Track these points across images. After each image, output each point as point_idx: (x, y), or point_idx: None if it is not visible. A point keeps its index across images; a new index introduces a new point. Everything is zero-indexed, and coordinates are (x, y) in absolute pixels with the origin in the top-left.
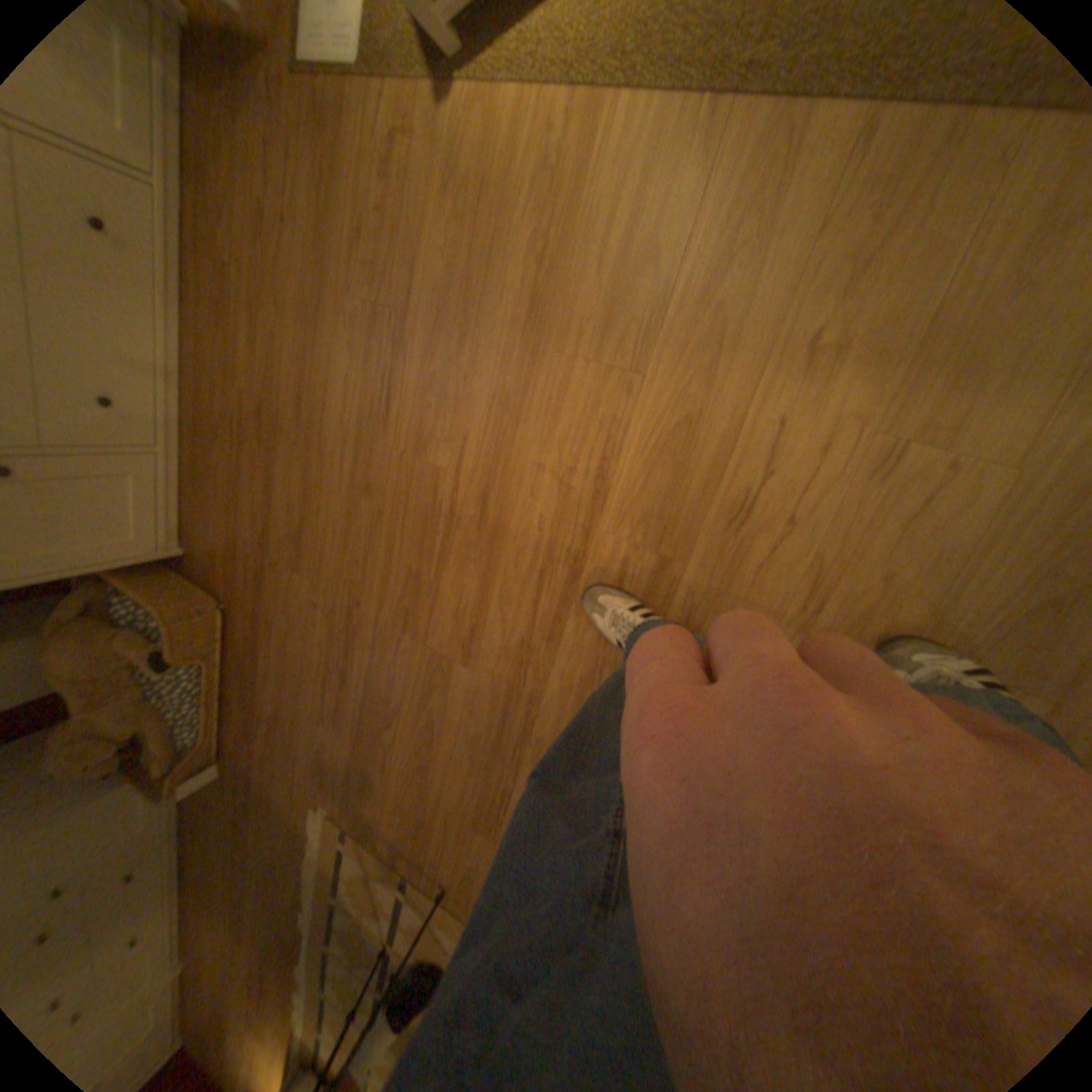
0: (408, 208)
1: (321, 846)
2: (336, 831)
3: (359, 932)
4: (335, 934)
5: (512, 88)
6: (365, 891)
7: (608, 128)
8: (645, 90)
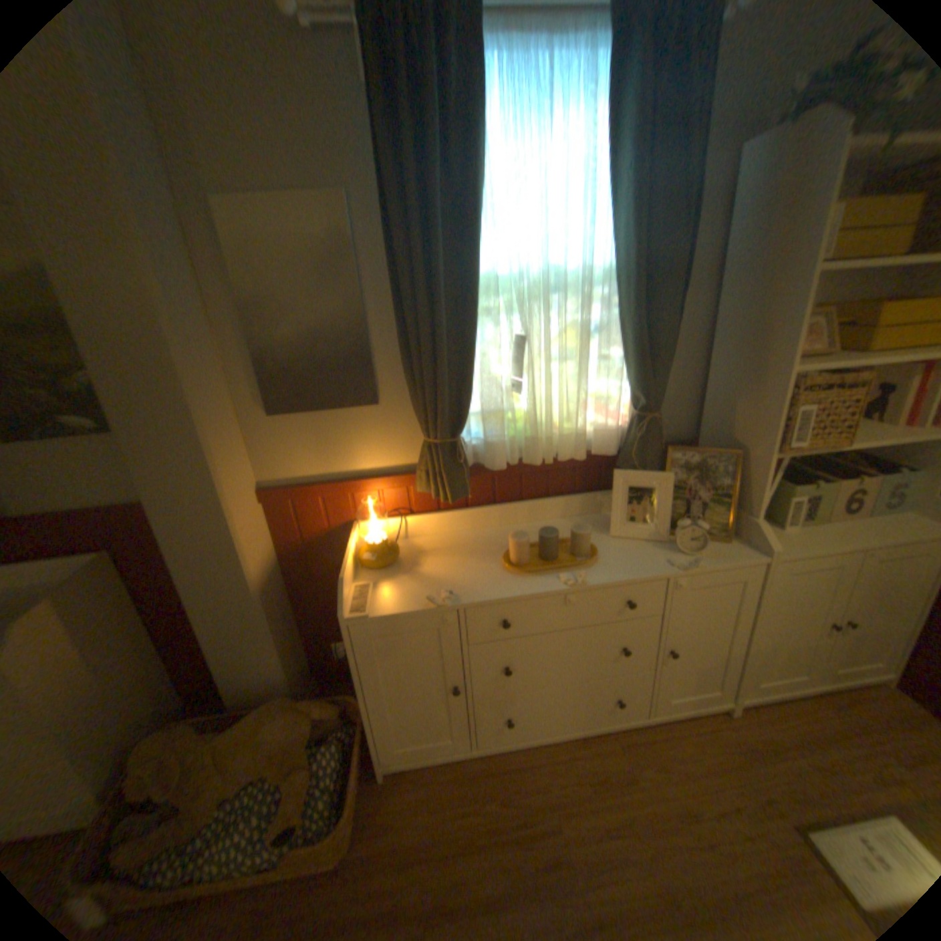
0: None
1: None
2: None
3: None
4: None
5: None
6: None
7: None
8: None
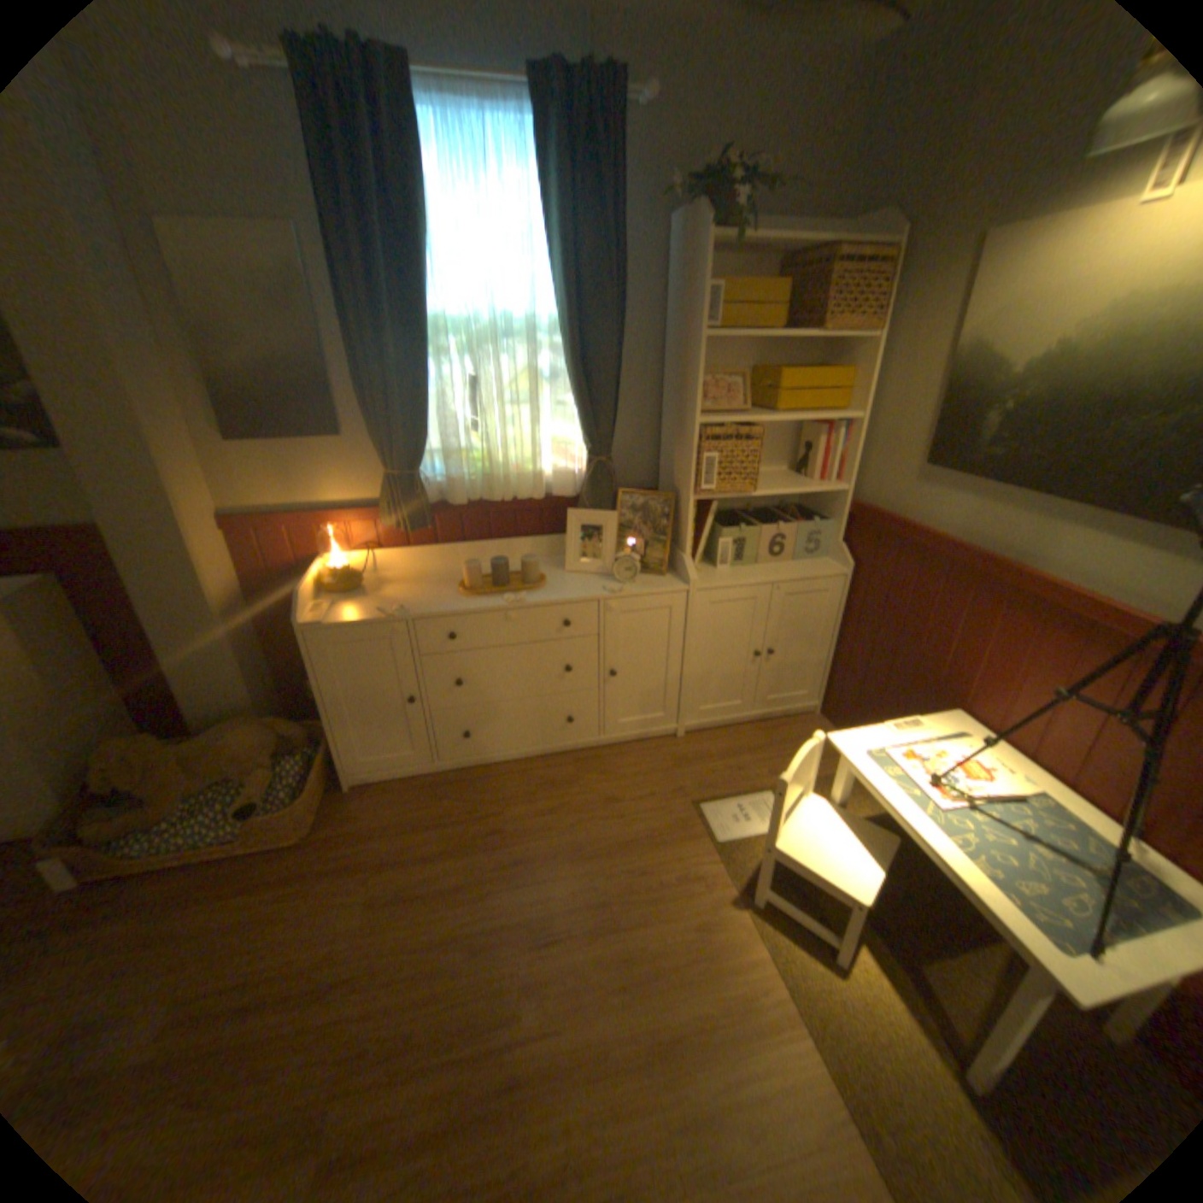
0: (675, 914)
1: None
2: None
3: None
4: None
5: (768, 961)
6: None
7: (793, 1049)
8: (823, 1065)
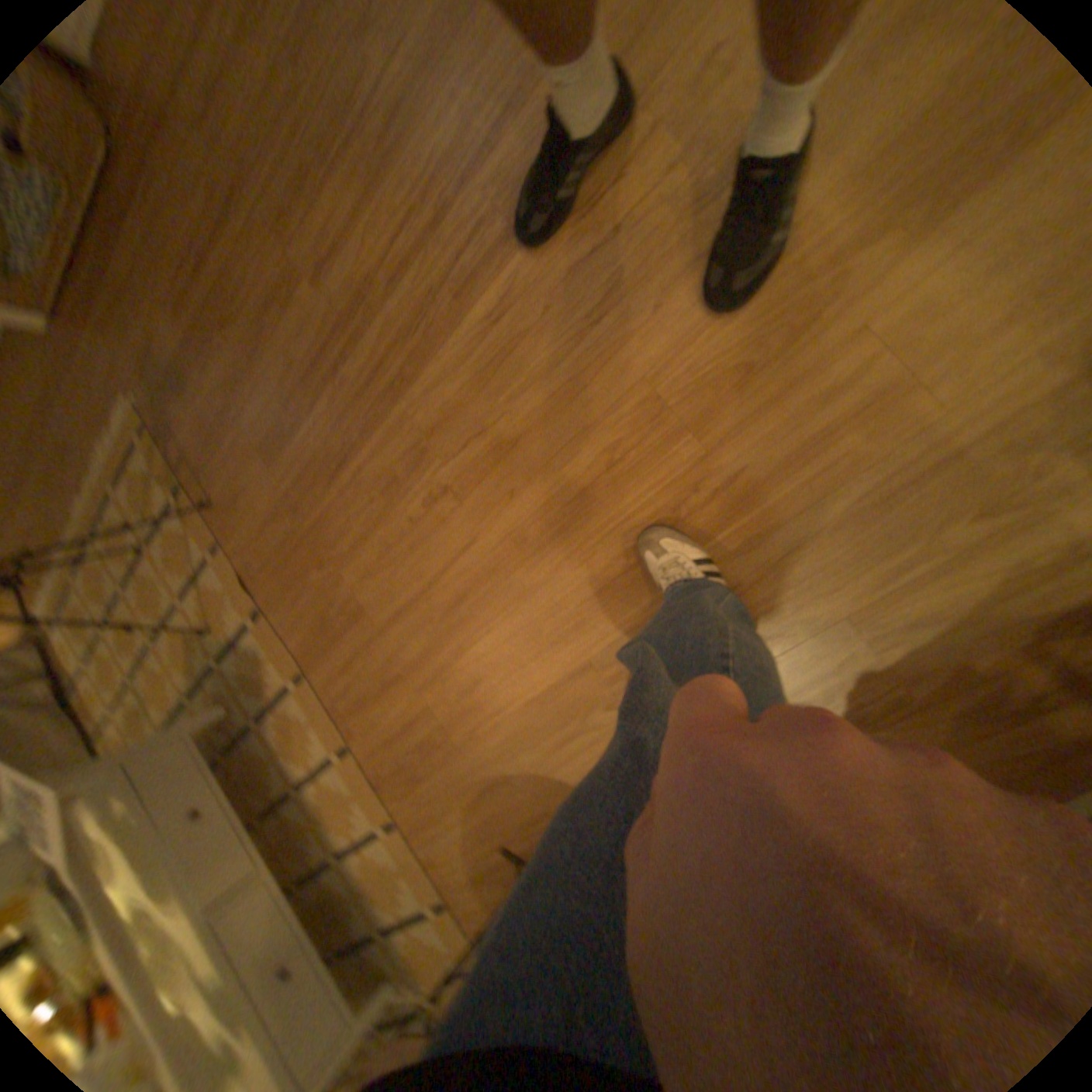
0: None
1: (117, 430)
2: (135, 419)
3: (121, 523)
4: (98, 520)
5: None
6: (141, 484)
7: None
8: None
